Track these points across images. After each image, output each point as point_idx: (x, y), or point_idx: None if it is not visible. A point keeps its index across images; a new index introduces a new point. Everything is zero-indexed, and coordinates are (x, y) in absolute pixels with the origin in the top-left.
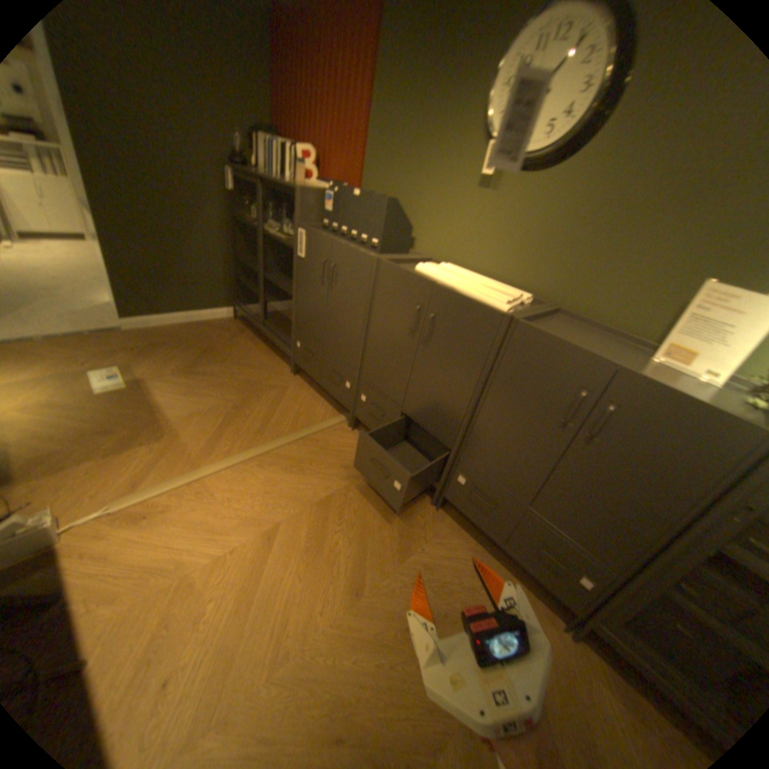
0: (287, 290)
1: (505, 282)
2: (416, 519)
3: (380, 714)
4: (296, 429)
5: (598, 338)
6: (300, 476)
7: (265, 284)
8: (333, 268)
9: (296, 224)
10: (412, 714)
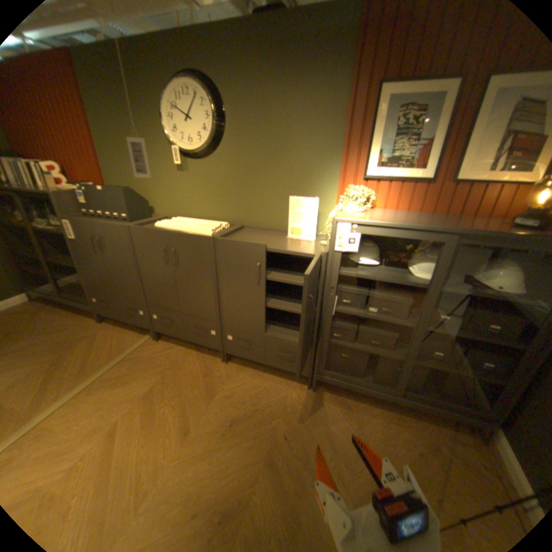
0: (69, 265)
1: (213, 220)
2: (214, 375)
3: (216, 487)
4: (111, 359)
5: (262, 236)
6: (123, 387)
7: (49, 267)
8: (99, 240)
9: (58, 218)
10: (235, 475)
